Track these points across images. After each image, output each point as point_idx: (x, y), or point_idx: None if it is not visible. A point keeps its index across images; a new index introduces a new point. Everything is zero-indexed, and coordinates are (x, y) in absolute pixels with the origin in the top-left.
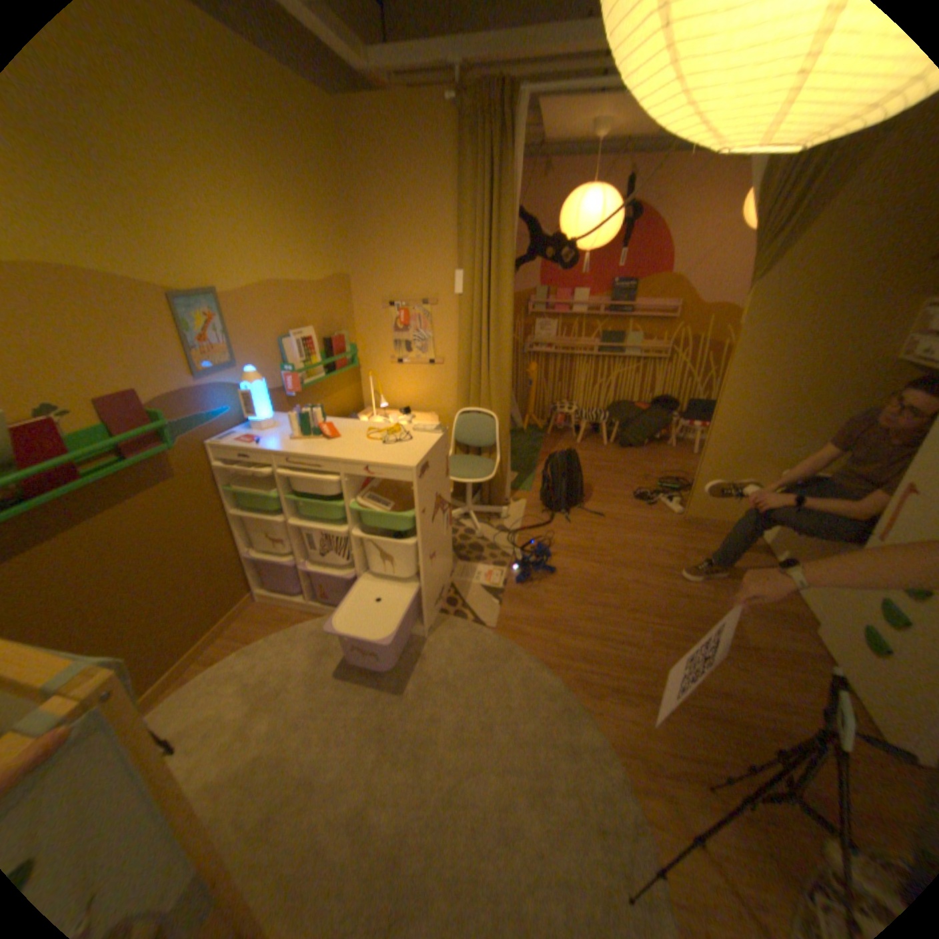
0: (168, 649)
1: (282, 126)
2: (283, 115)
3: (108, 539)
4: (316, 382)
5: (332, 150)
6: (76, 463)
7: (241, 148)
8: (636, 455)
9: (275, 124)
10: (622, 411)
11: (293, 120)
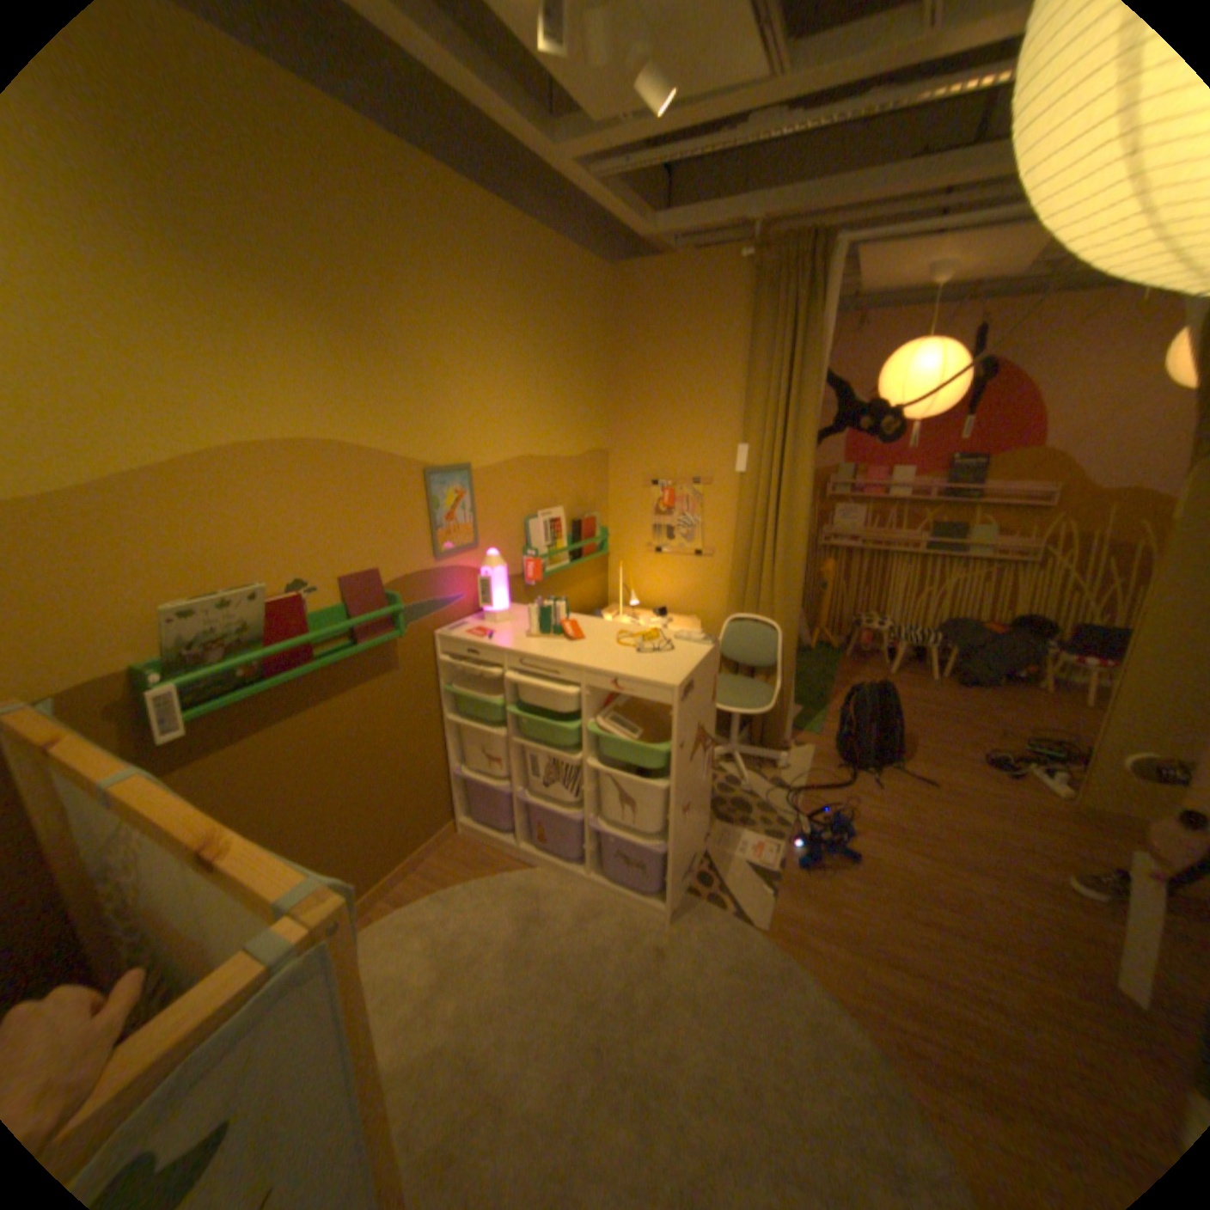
0: (357, 877)
1: (557, 298)
2: (560, 287)
3: (323, 733)
4: (557, 571)
5: (604, 318)
6: (311, 645)
7: (515, 322)
8: (987, 700)
9: (551, 296)
10: (964, 634)
11: (569, 291)
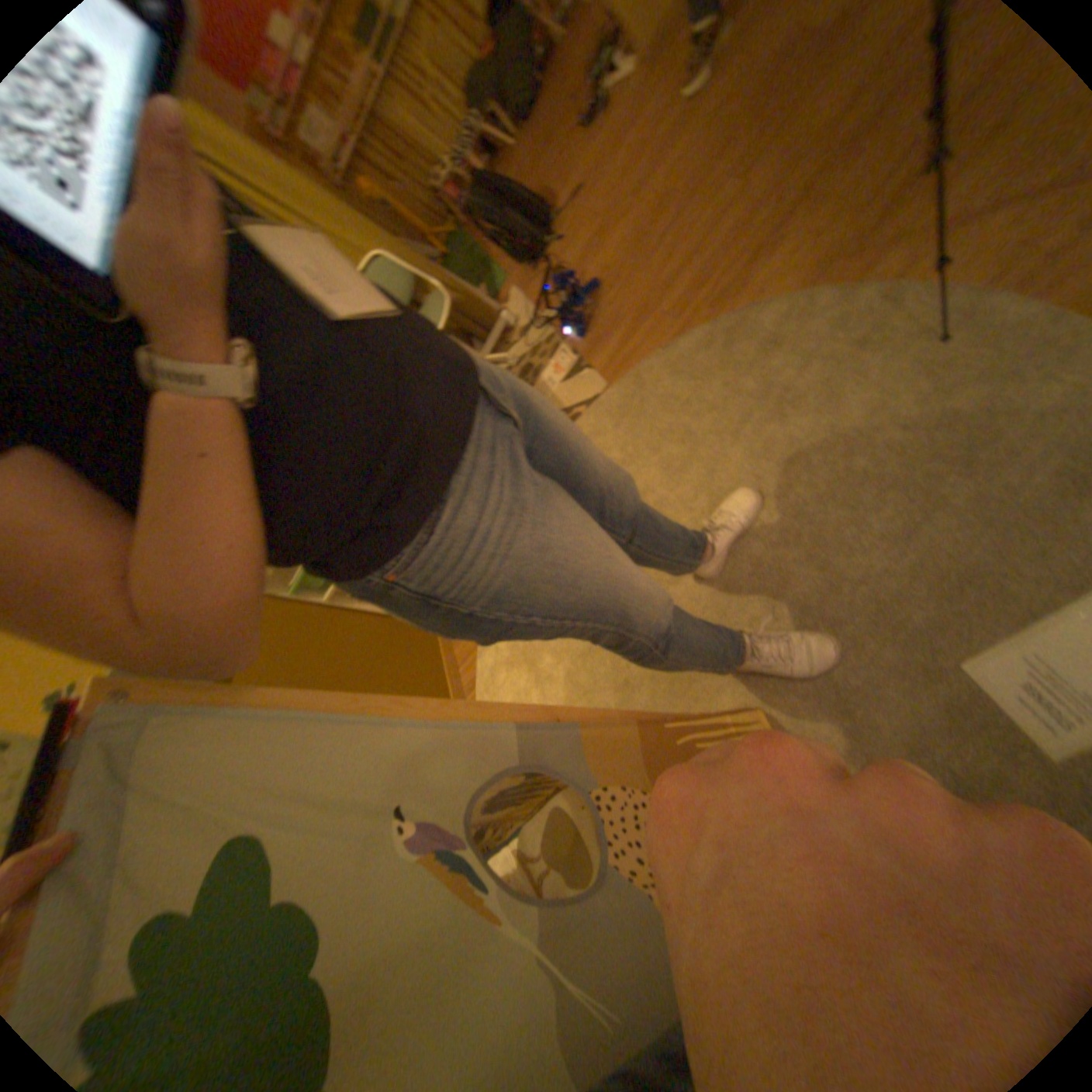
0: None
1: None
2: None
3: None
4: None
5: None
6: None
7: None
8: (544, 99)
9: None
10: (478, 82)
11: None
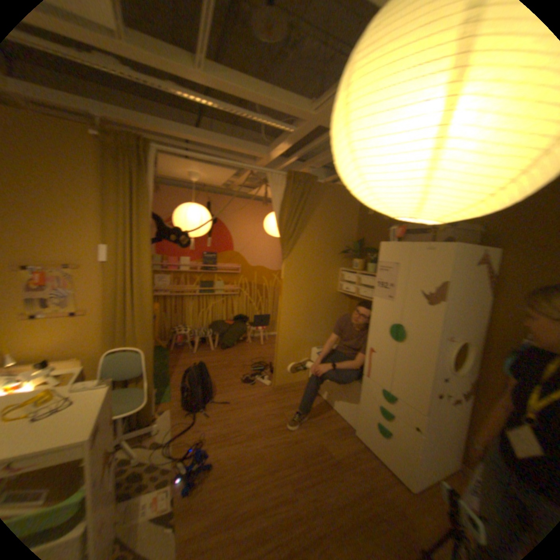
0: None
1: None
2: None
3: None
4: None
5: None
6: None
7: None
8: (233, 353)
9: None
10: (220, 327)
11: None
